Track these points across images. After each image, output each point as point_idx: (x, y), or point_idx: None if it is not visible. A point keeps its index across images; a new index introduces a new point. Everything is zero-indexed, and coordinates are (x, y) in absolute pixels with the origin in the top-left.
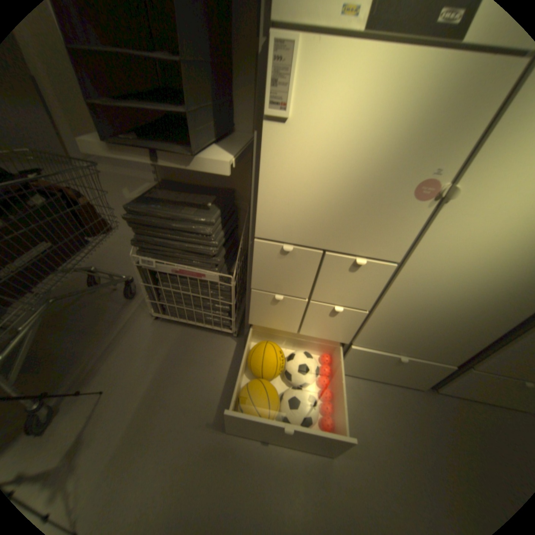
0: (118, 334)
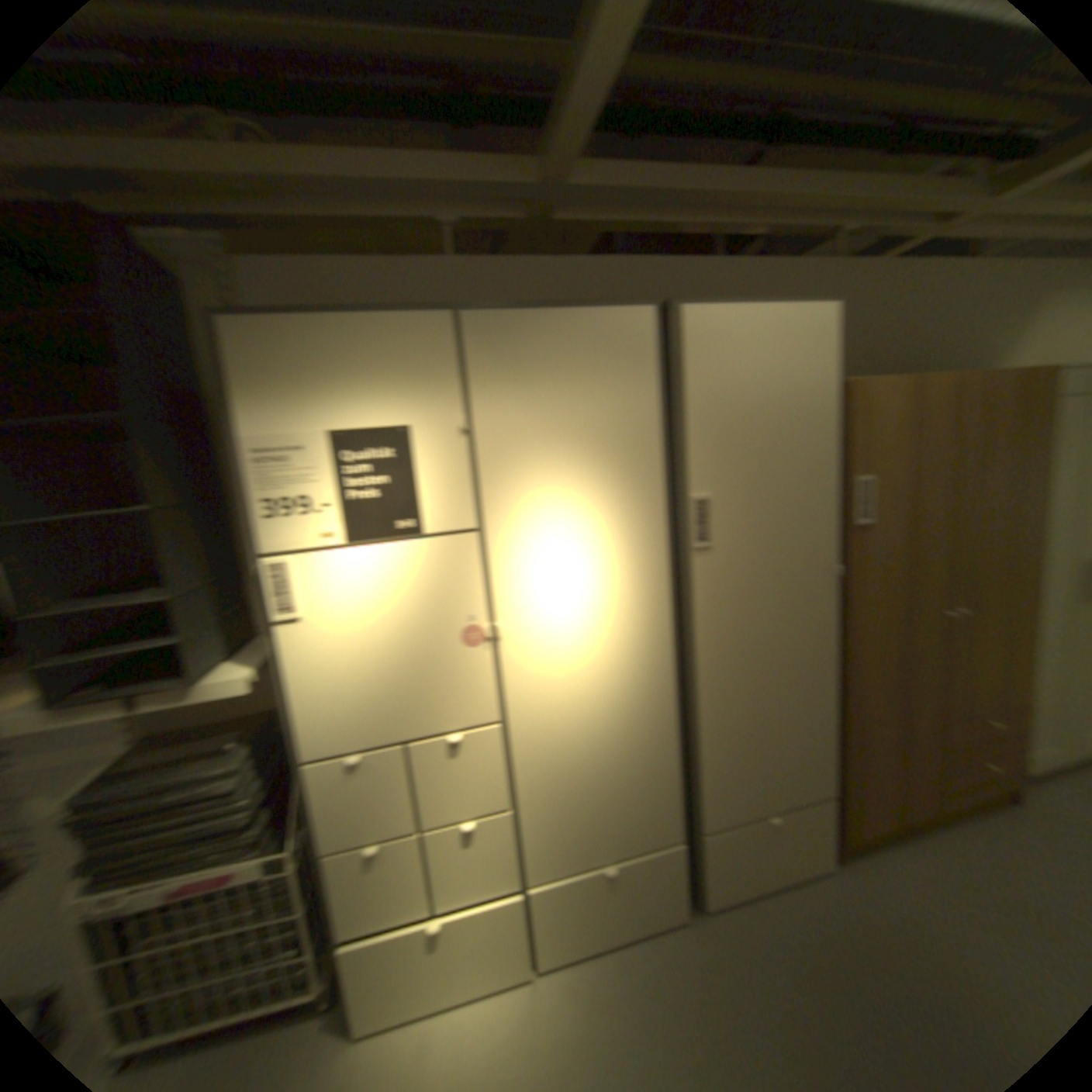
0: None
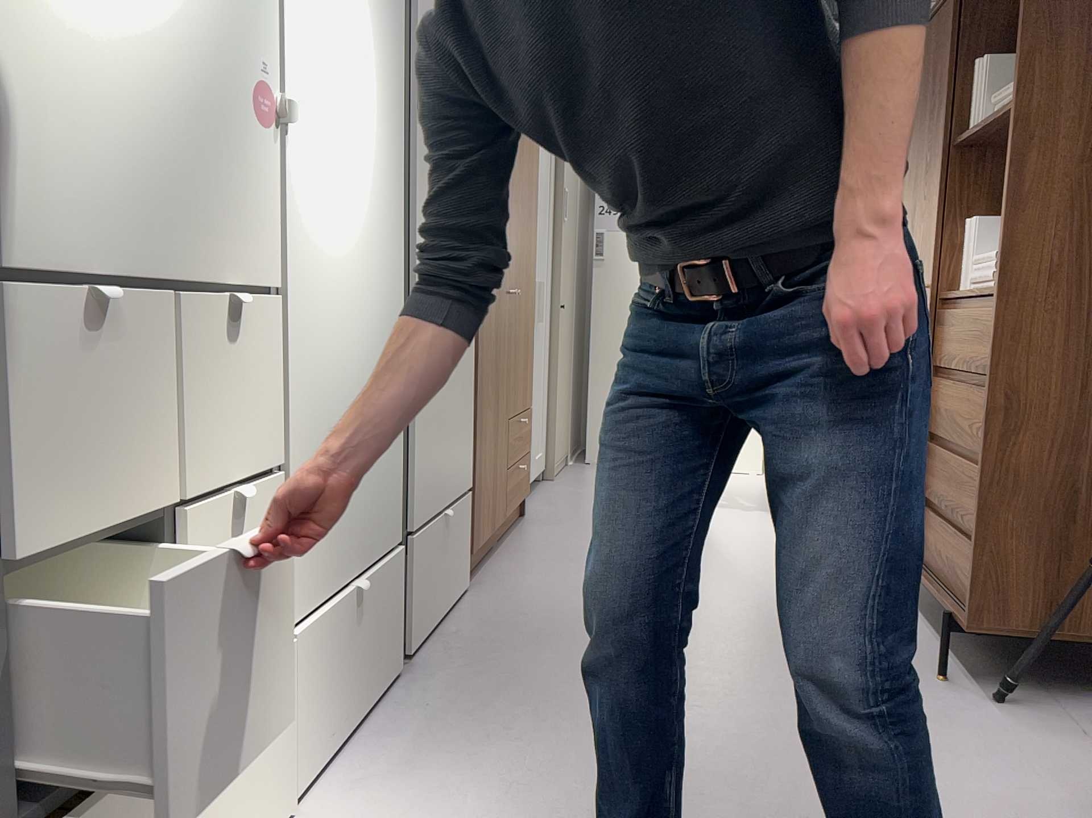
0: None
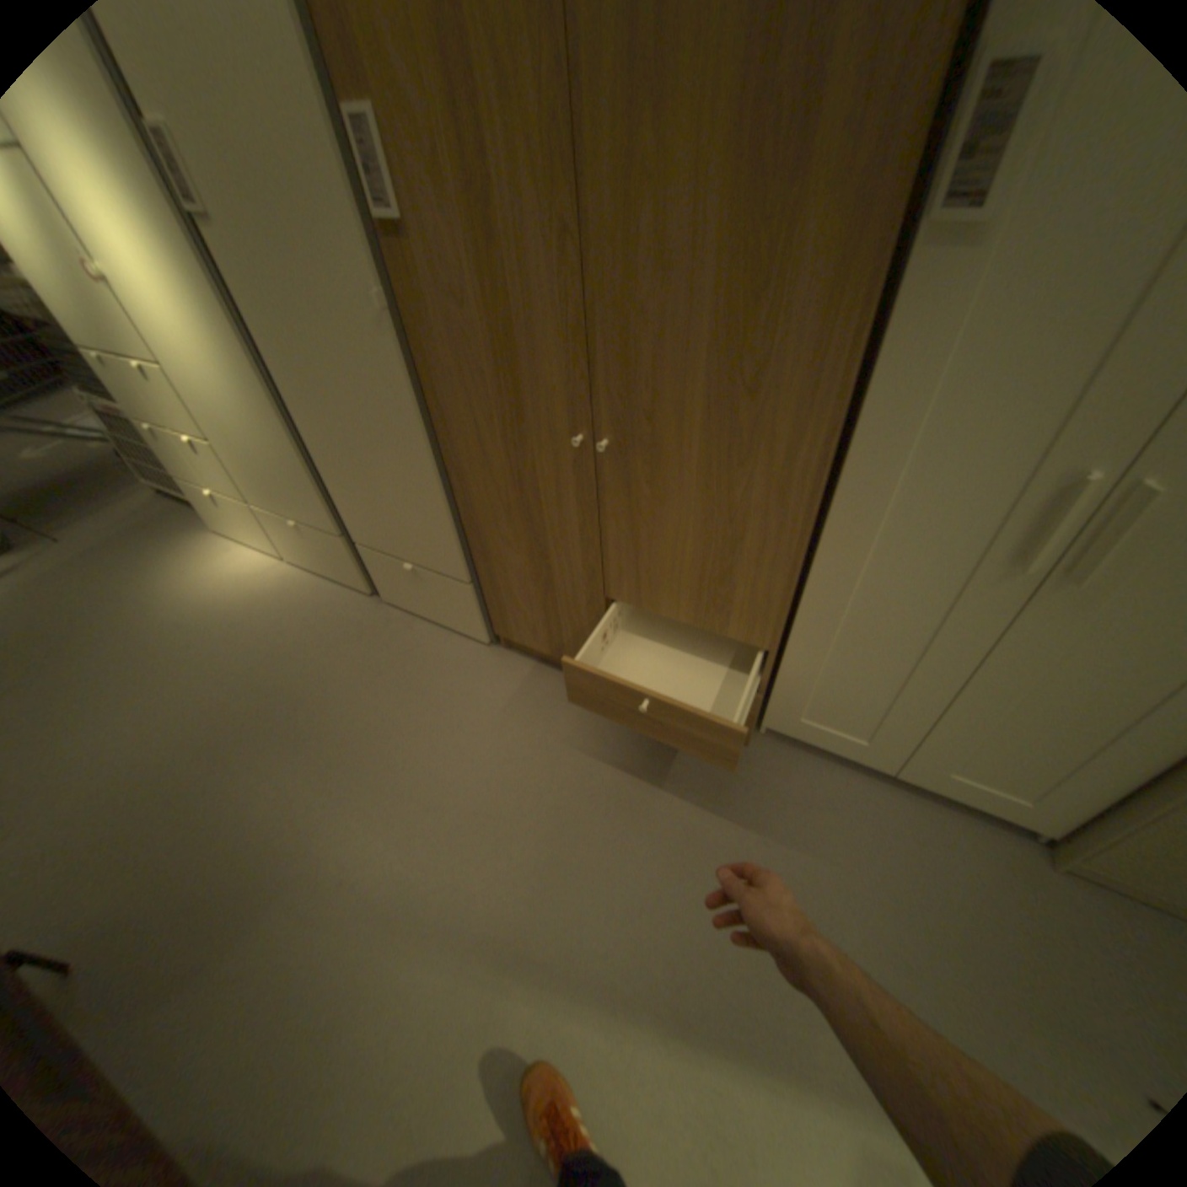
0: (117, 504)
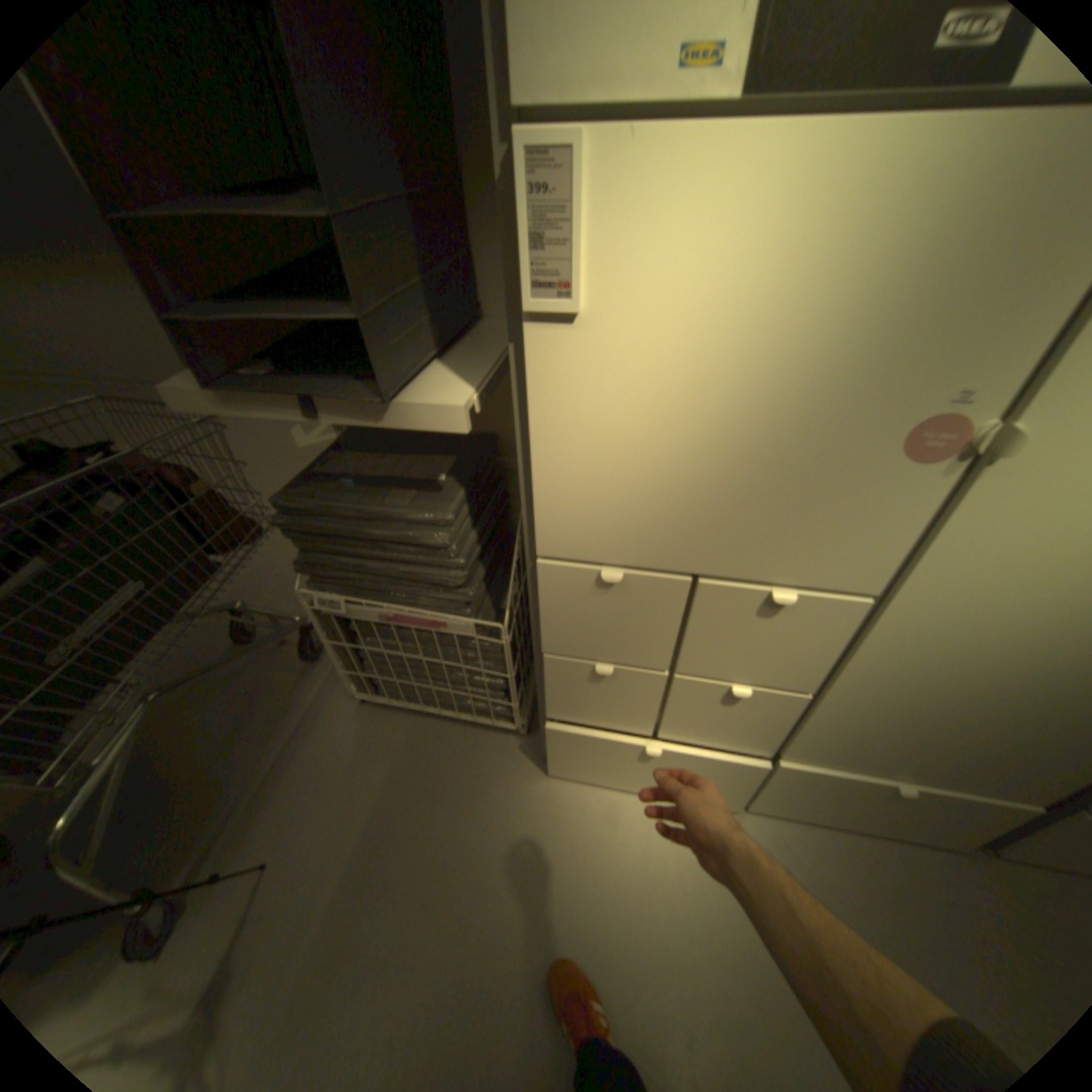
0: (292, 738)
